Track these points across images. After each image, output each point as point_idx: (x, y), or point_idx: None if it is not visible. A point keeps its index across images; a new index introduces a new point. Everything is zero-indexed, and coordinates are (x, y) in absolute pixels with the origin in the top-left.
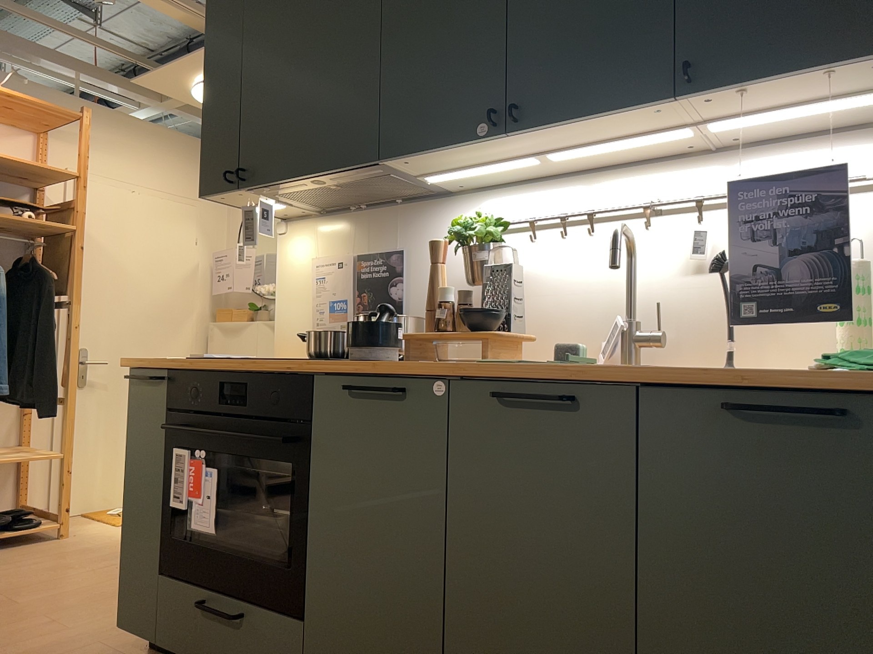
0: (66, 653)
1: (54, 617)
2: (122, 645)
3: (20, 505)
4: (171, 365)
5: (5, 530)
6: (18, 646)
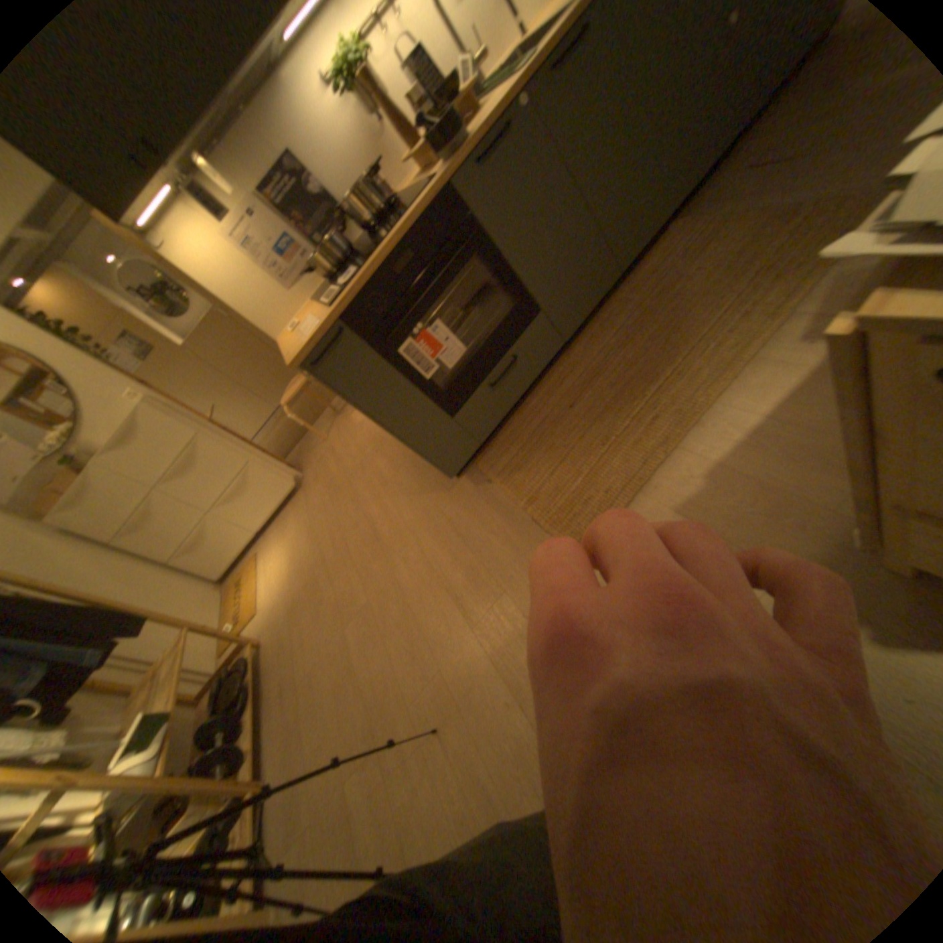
0: (448, 520)
1: (395, 559)
2: (447, 493)
3: (193, 698)
4: (333, 313)
5: (241, 679)
6: (430, 555)
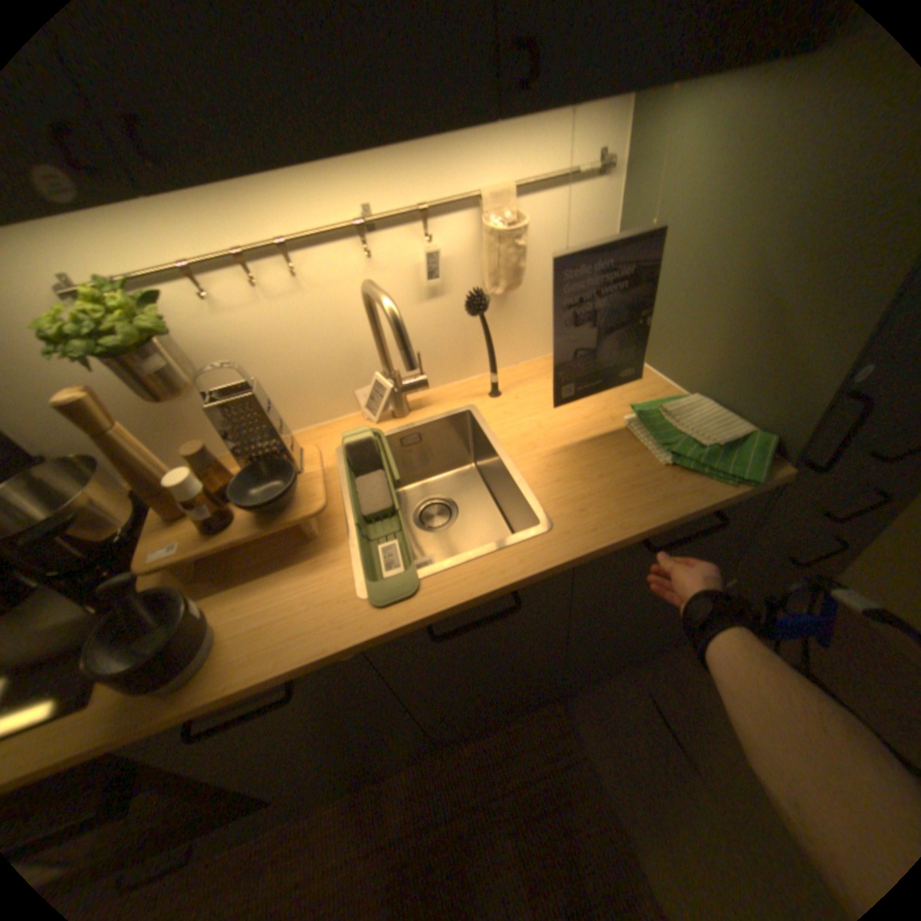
0: None
1: None
2: None
3: None
4: None
5: None
6: None
